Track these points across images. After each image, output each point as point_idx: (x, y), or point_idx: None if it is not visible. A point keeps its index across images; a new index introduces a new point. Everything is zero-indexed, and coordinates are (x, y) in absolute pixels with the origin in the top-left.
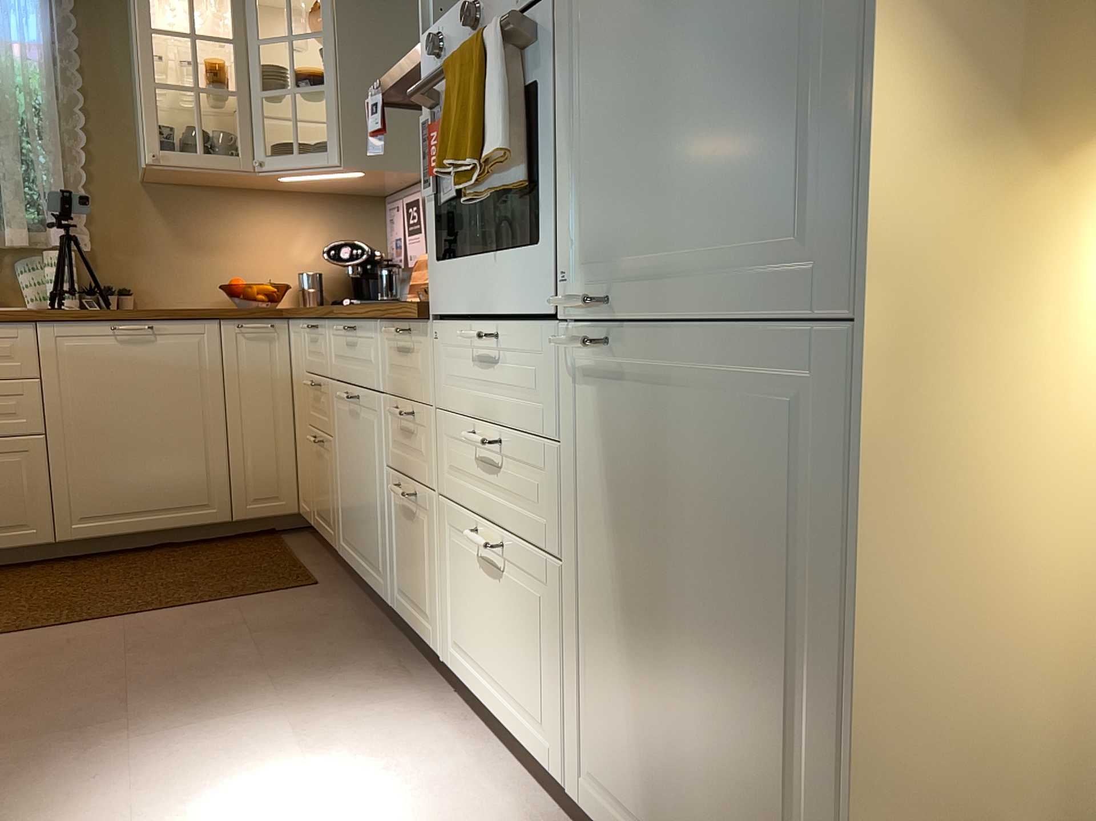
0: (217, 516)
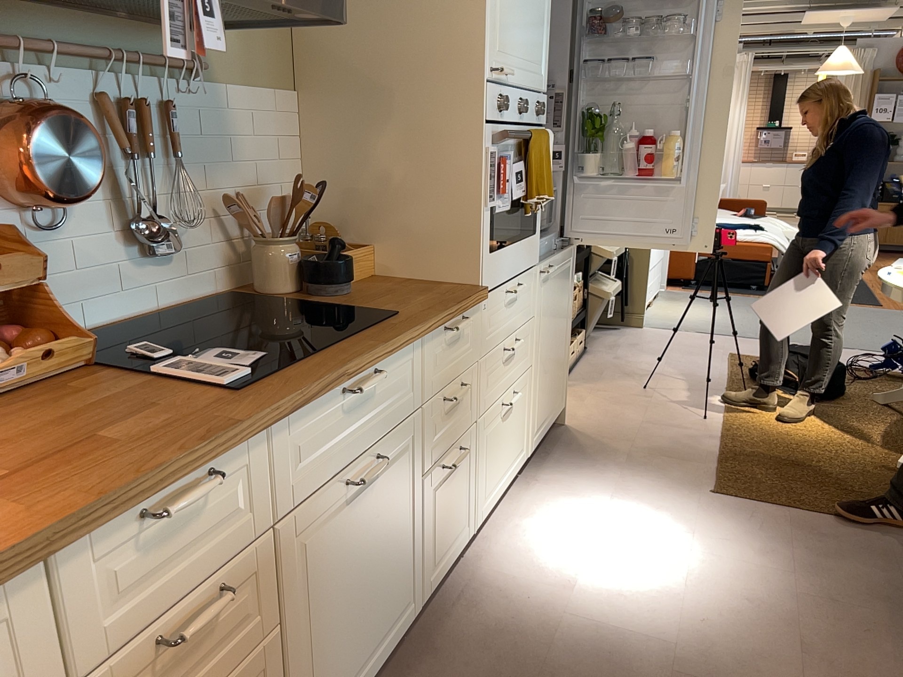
0: None
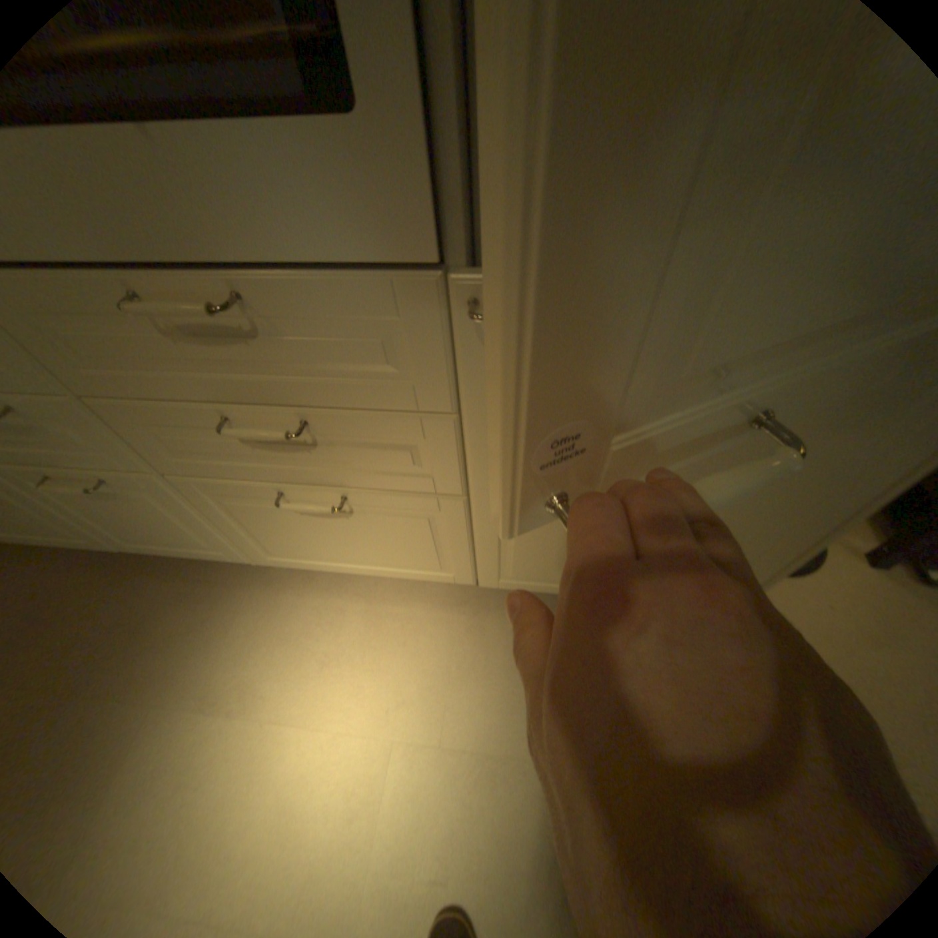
0: None
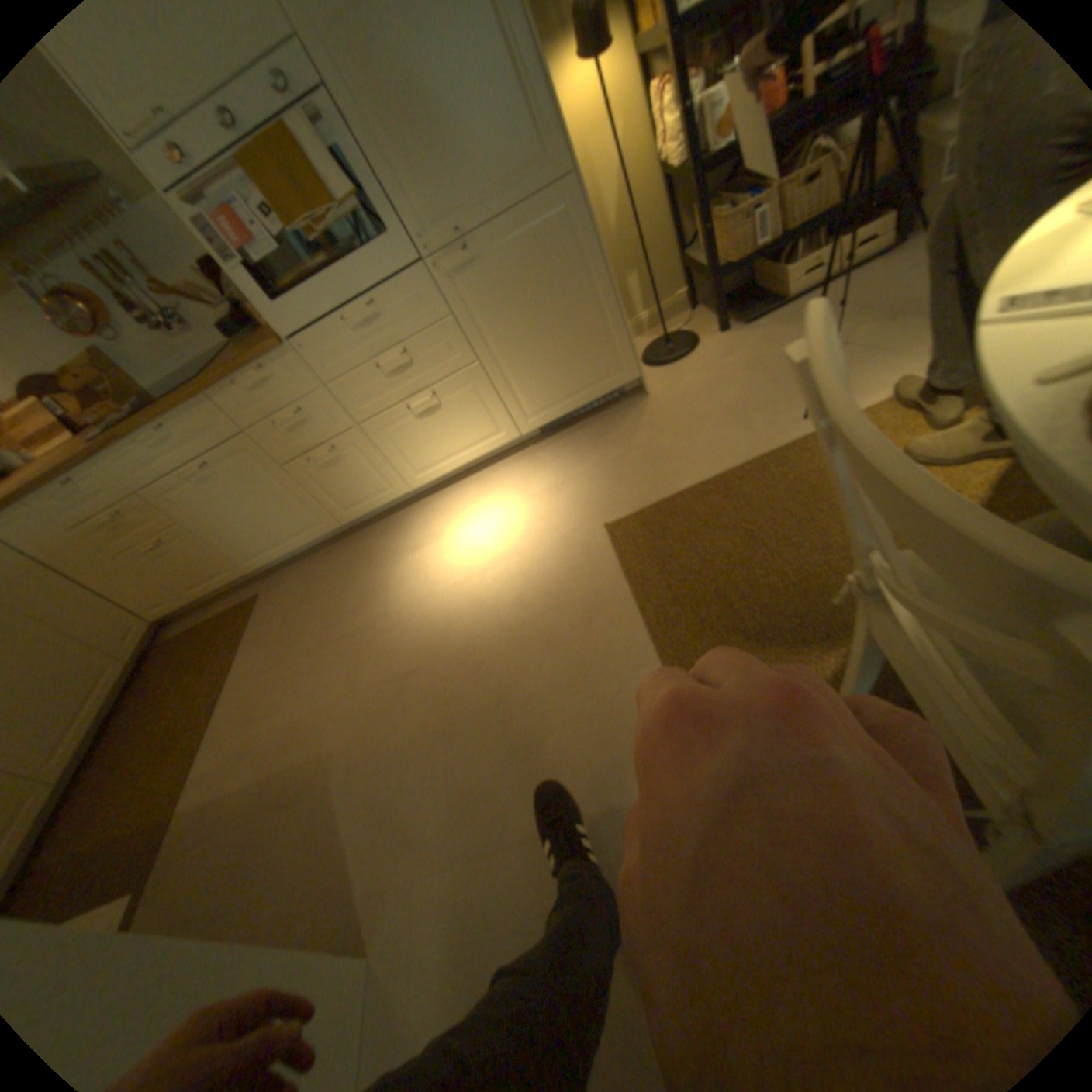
0: (119, 670)
